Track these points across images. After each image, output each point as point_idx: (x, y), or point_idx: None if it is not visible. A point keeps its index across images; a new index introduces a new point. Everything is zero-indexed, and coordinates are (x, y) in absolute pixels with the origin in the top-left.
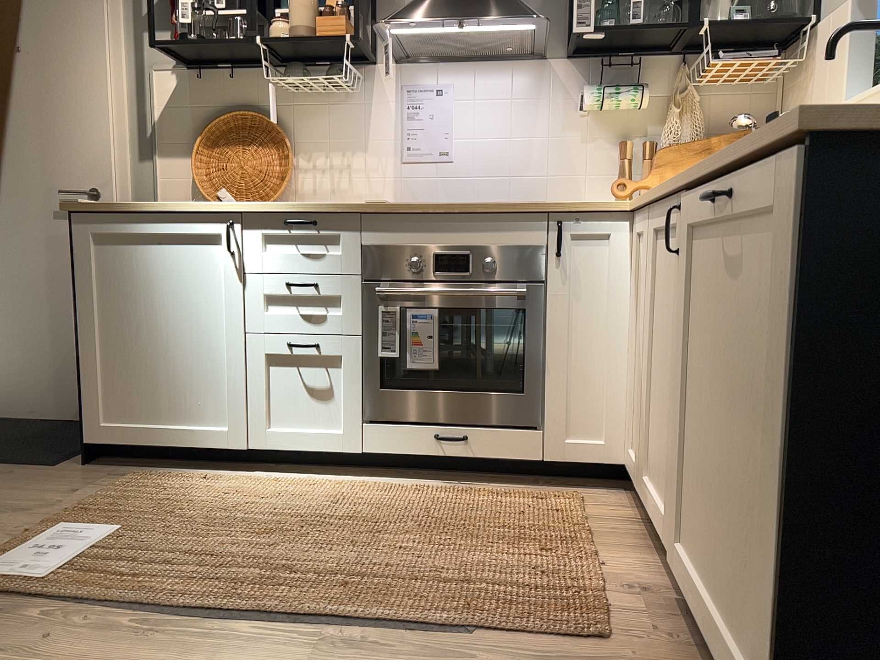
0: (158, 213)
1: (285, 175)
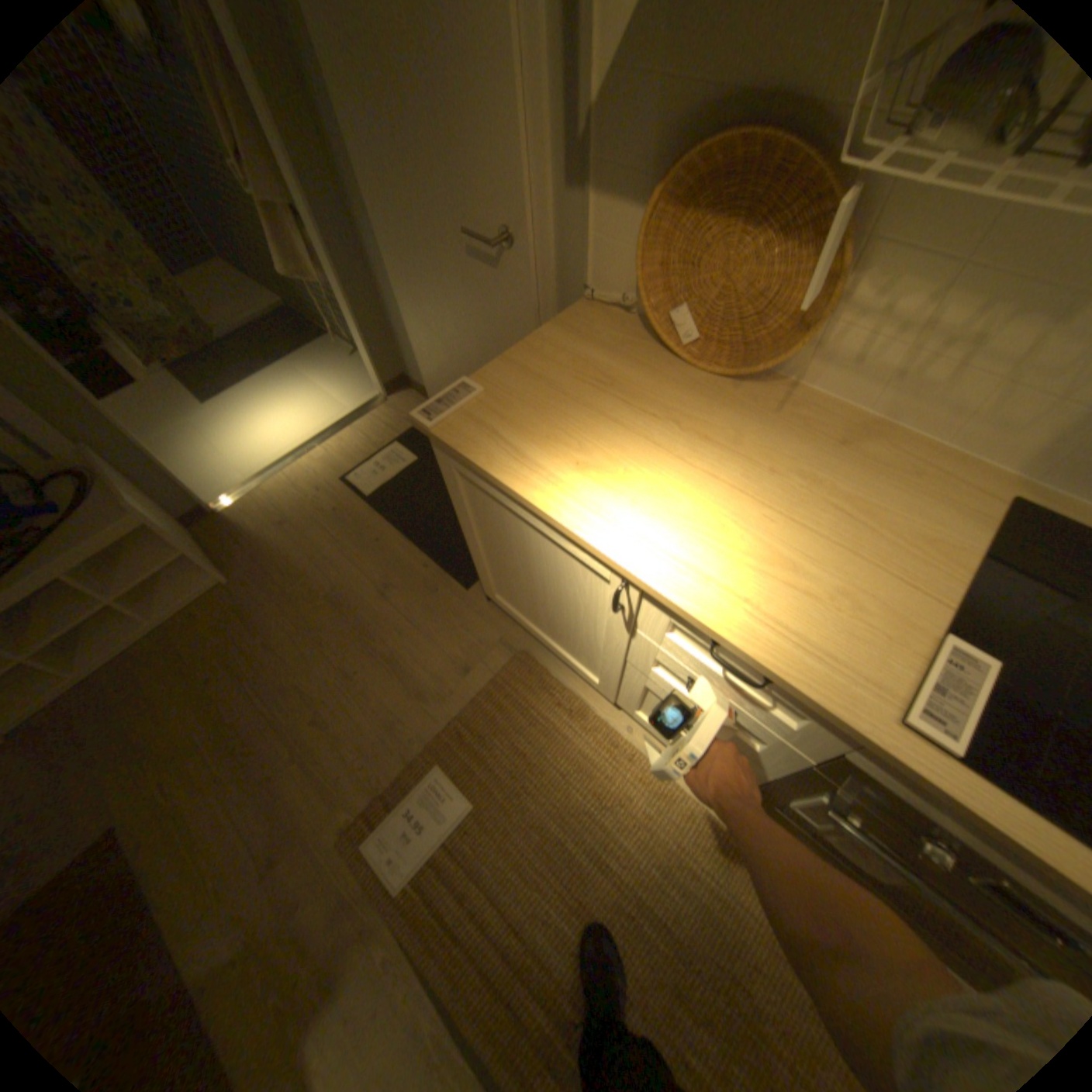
0: (525, 506)
1: (814, 326)
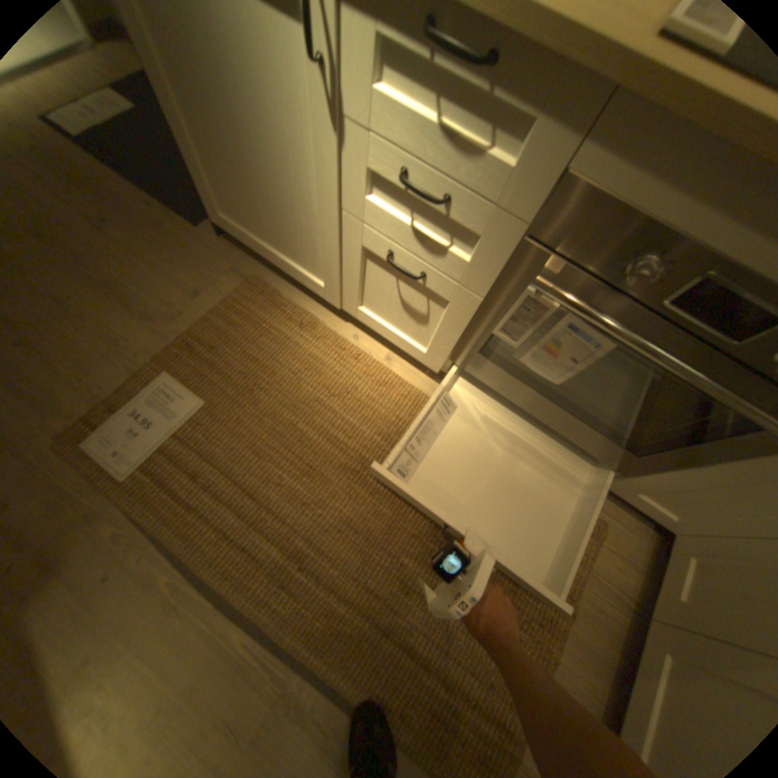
0: None
1: None
